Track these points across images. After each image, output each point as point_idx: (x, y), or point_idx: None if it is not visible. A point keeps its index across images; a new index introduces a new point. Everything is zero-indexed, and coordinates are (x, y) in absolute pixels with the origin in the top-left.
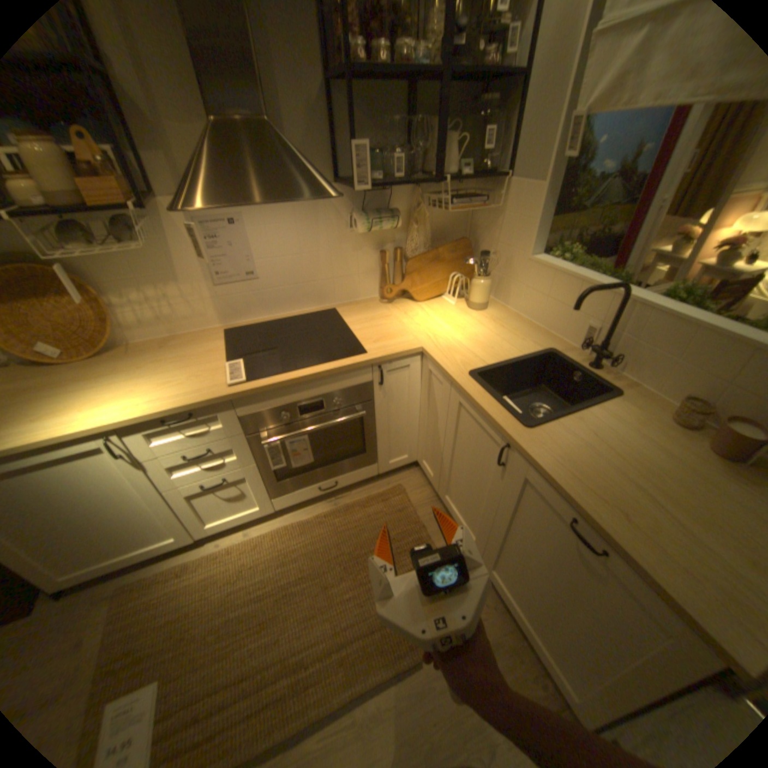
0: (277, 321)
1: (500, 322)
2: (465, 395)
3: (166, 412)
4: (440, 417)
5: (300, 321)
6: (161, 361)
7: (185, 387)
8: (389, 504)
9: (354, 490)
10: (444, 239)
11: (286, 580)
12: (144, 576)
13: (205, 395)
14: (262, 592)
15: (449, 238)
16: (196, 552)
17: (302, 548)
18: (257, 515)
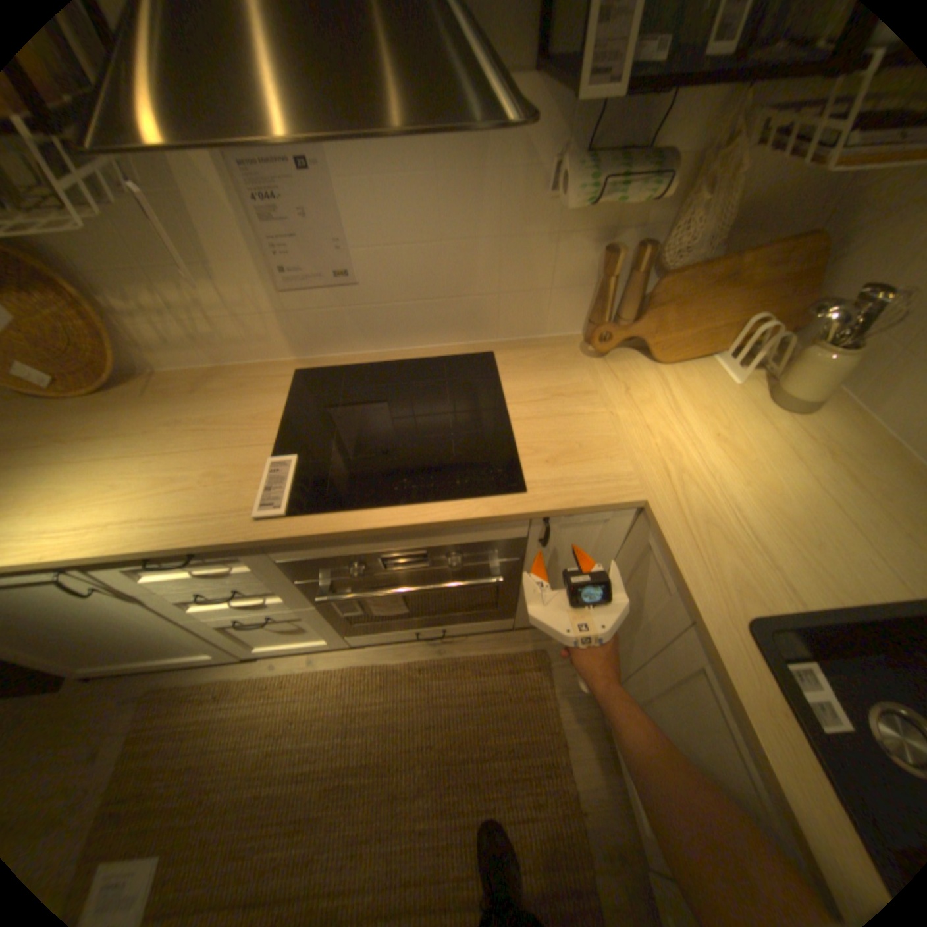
0: (389, 361)
1: (851, 460)
2: (730, 686)
3: (144, 556)
4: (648, 634)
5: (429, 365)
6: (180, 426)
7: (189, 504)
8: (520, 681)
9: (474, 638)
10: (764, 224)
11: (345, 764)
12: (180, 687)
13: (211, 535)
14: (310, 772)
15: (777, 223)
16: (245, 670)
17: (378, 717)
18: (326, 649)
